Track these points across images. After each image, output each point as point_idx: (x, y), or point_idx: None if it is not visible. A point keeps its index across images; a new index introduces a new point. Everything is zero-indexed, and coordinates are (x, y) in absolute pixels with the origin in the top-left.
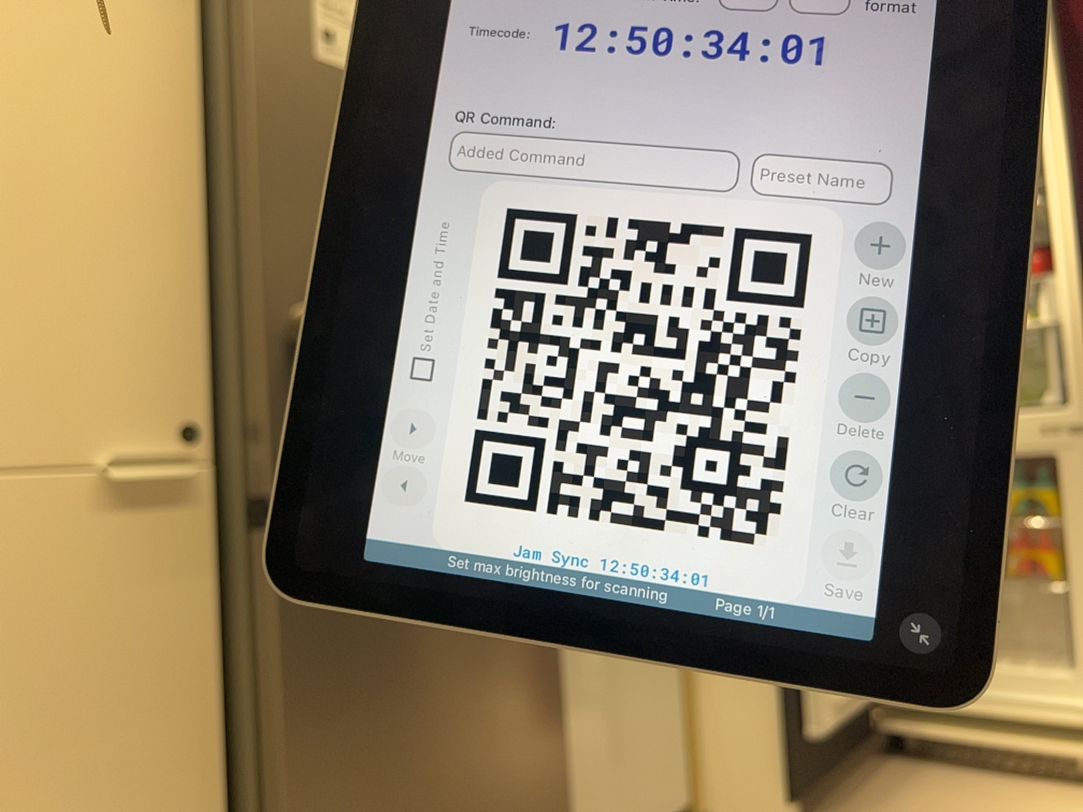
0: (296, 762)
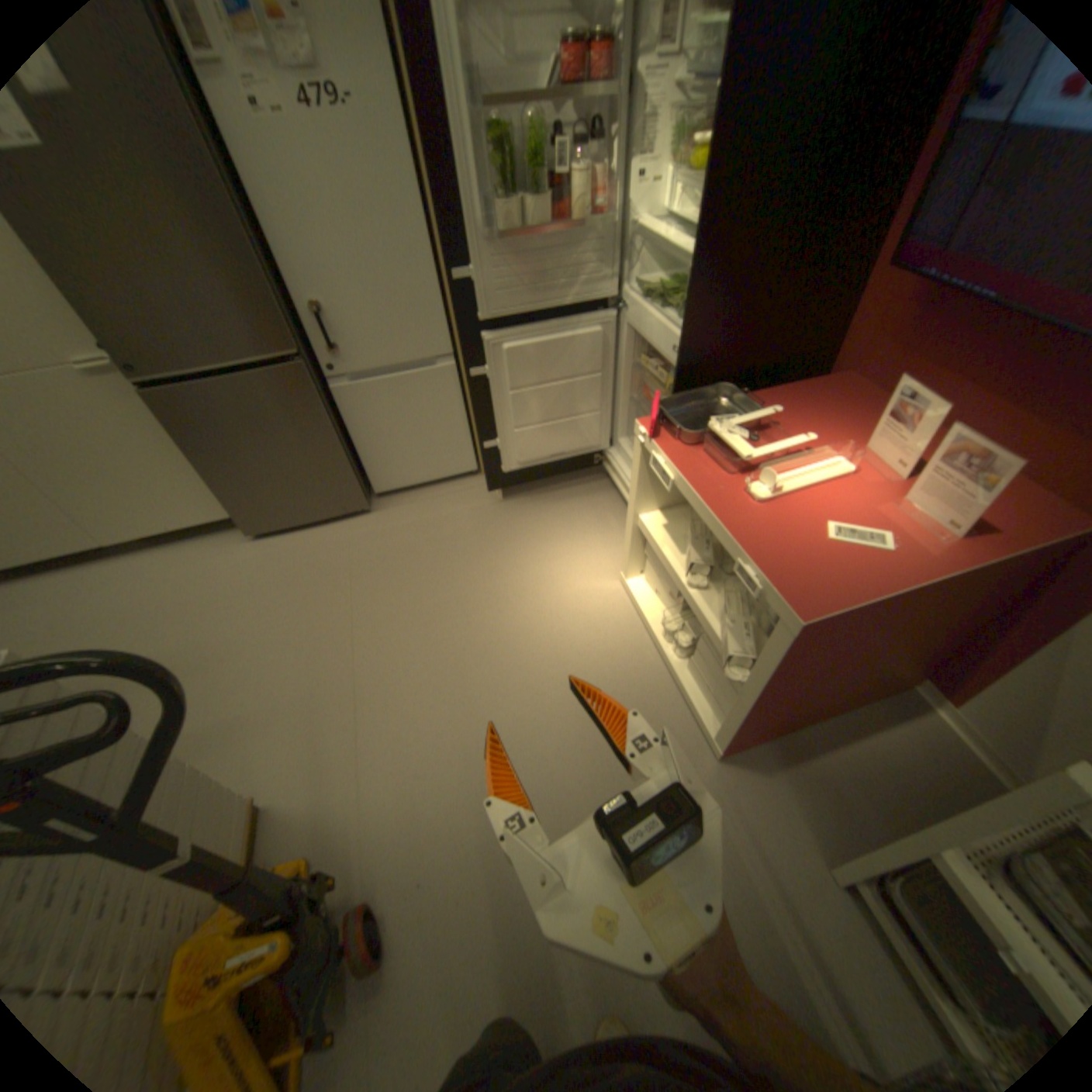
0: (193, 457)
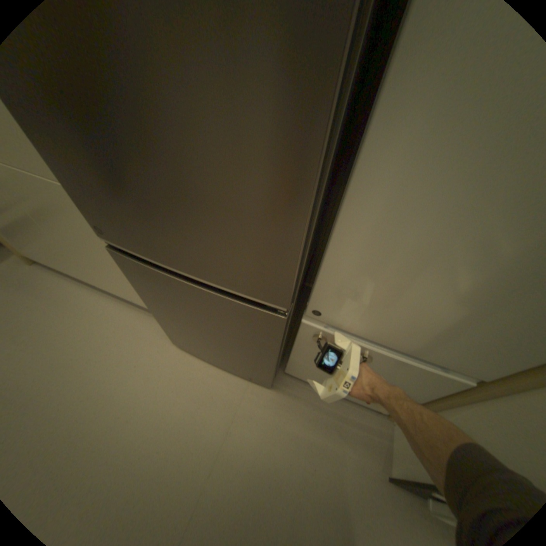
0: (148, 301)
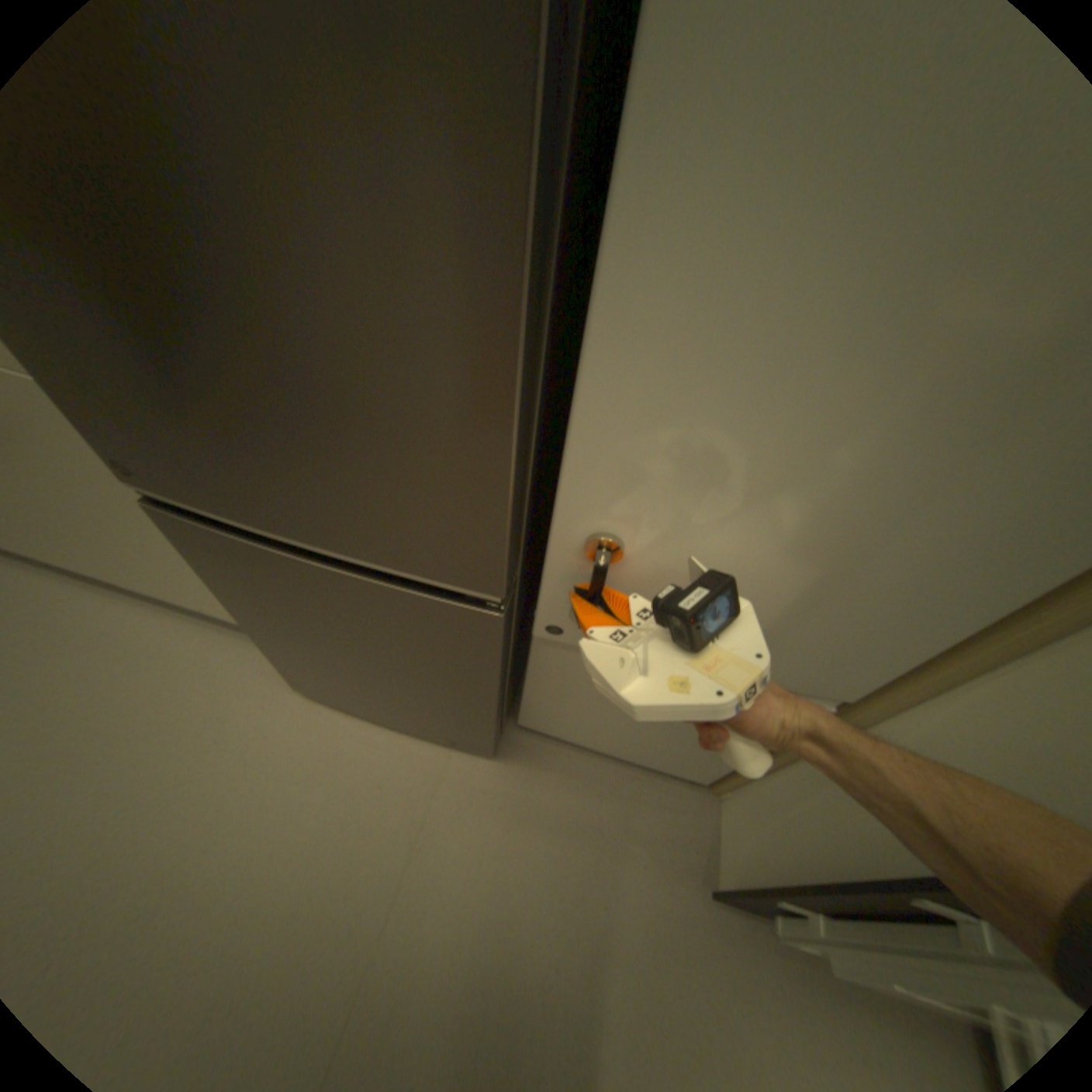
0: (235, 606)
